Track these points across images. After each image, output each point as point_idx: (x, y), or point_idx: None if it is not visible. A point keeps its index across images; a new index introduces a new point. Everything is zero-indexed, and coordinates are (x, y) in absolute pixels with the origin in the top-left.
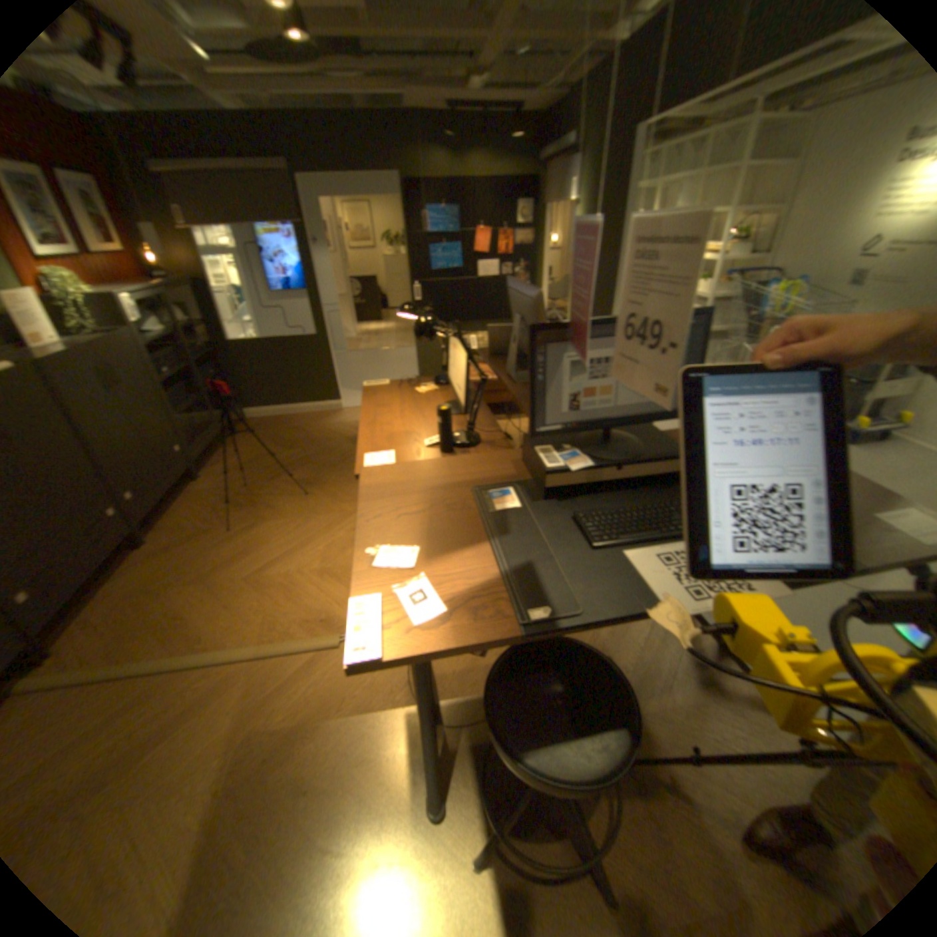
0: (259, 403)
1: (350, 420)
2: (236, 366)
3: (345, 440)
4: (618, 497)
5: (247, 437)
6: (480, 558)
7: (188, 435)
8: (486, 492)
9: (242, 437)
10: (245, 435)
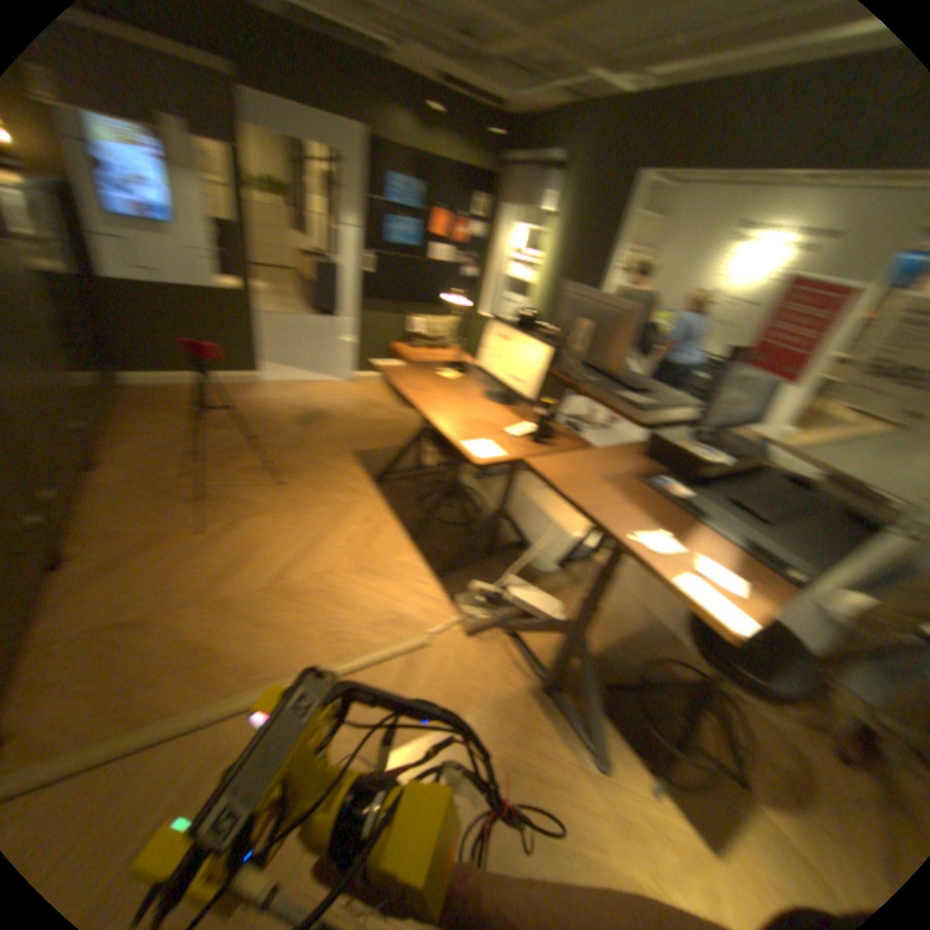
0: (155, 366)
1: (287, 397)
2: (127, 315)
3: (295, 420)
4: (754, 485)
5: (151, 410)
6: (716, 539)
7: (83, 404)
8: (656, 483)
9: (143, 410)
10: (146, 407)
